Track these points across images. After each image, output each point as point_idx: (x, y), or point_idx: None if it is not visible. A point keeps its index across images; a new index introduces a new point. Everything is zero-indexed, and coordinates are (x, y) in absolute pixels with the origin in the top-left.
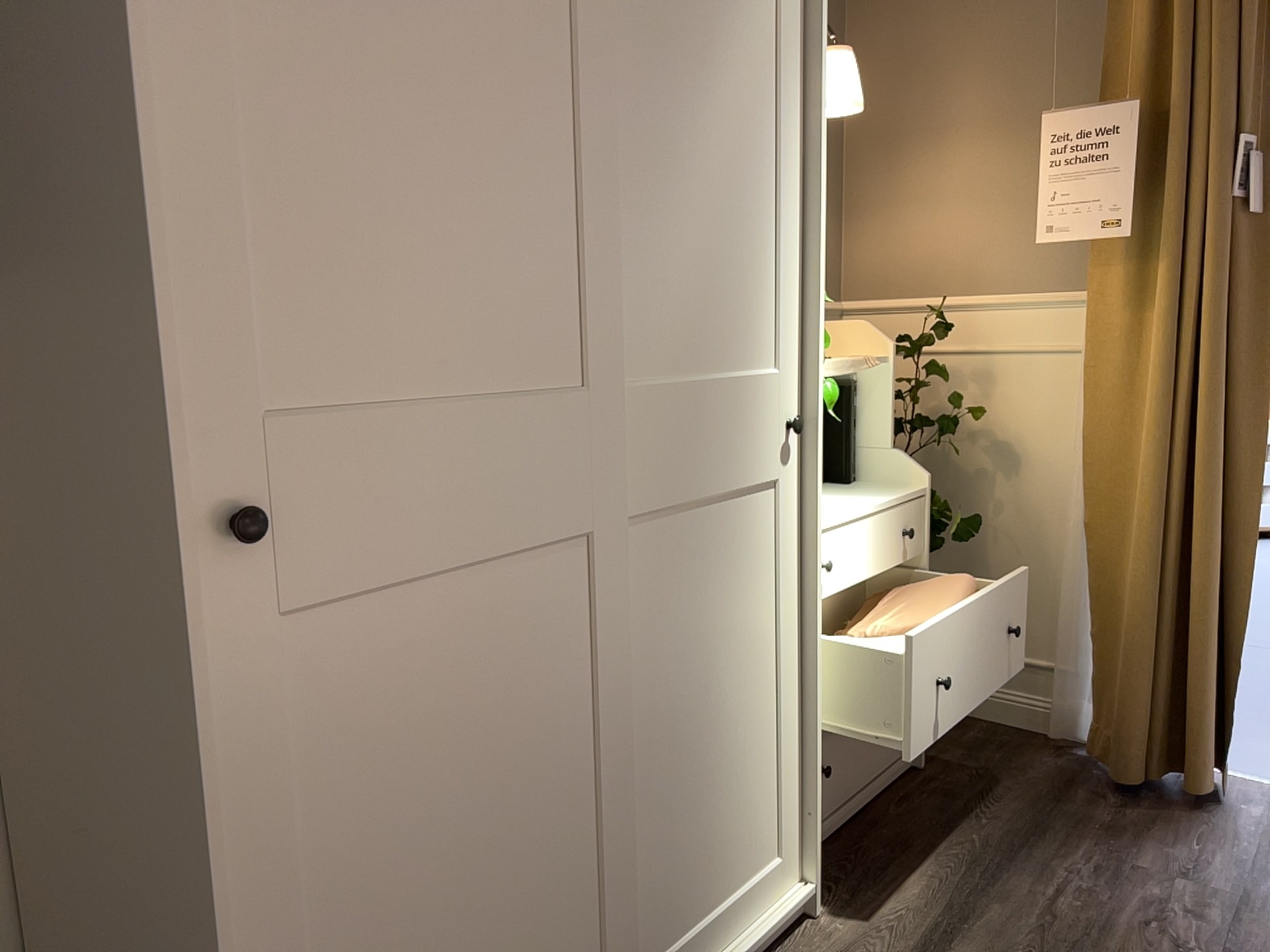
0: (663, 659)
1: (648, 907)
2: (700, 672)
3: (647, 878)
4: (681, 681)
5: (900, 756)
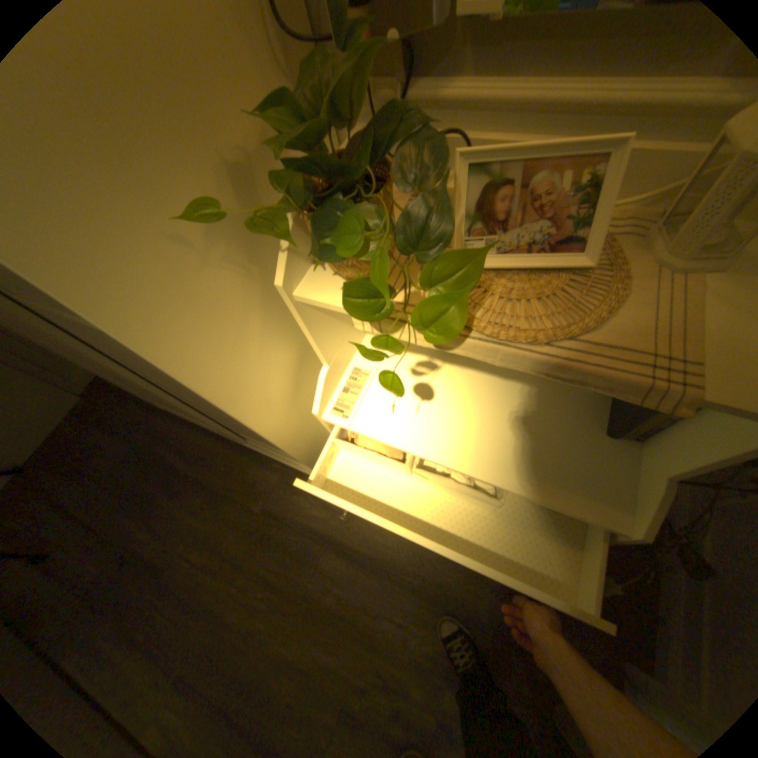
0: None
1: None
2: None
3: None
4: None
5: None
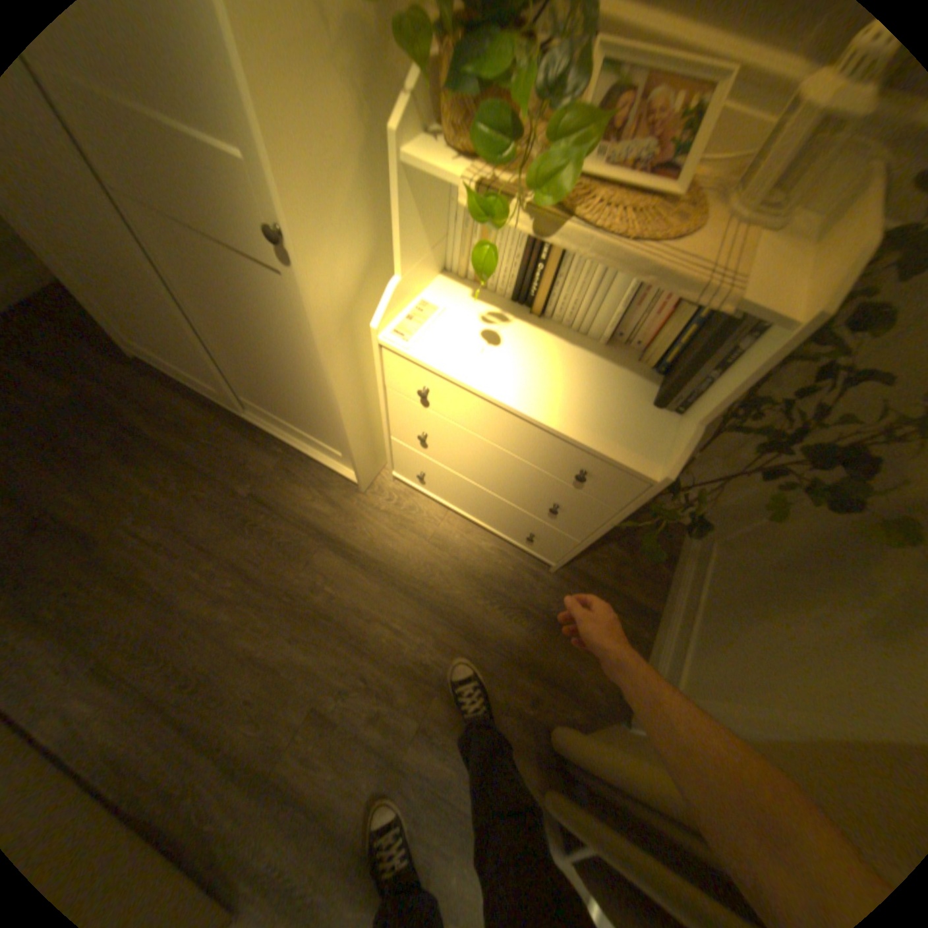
0: (204, 302)
1: (244, 390)
2: (242, 334)
3: (239, 381)
4: (226, 325)
5: (532, 553)
